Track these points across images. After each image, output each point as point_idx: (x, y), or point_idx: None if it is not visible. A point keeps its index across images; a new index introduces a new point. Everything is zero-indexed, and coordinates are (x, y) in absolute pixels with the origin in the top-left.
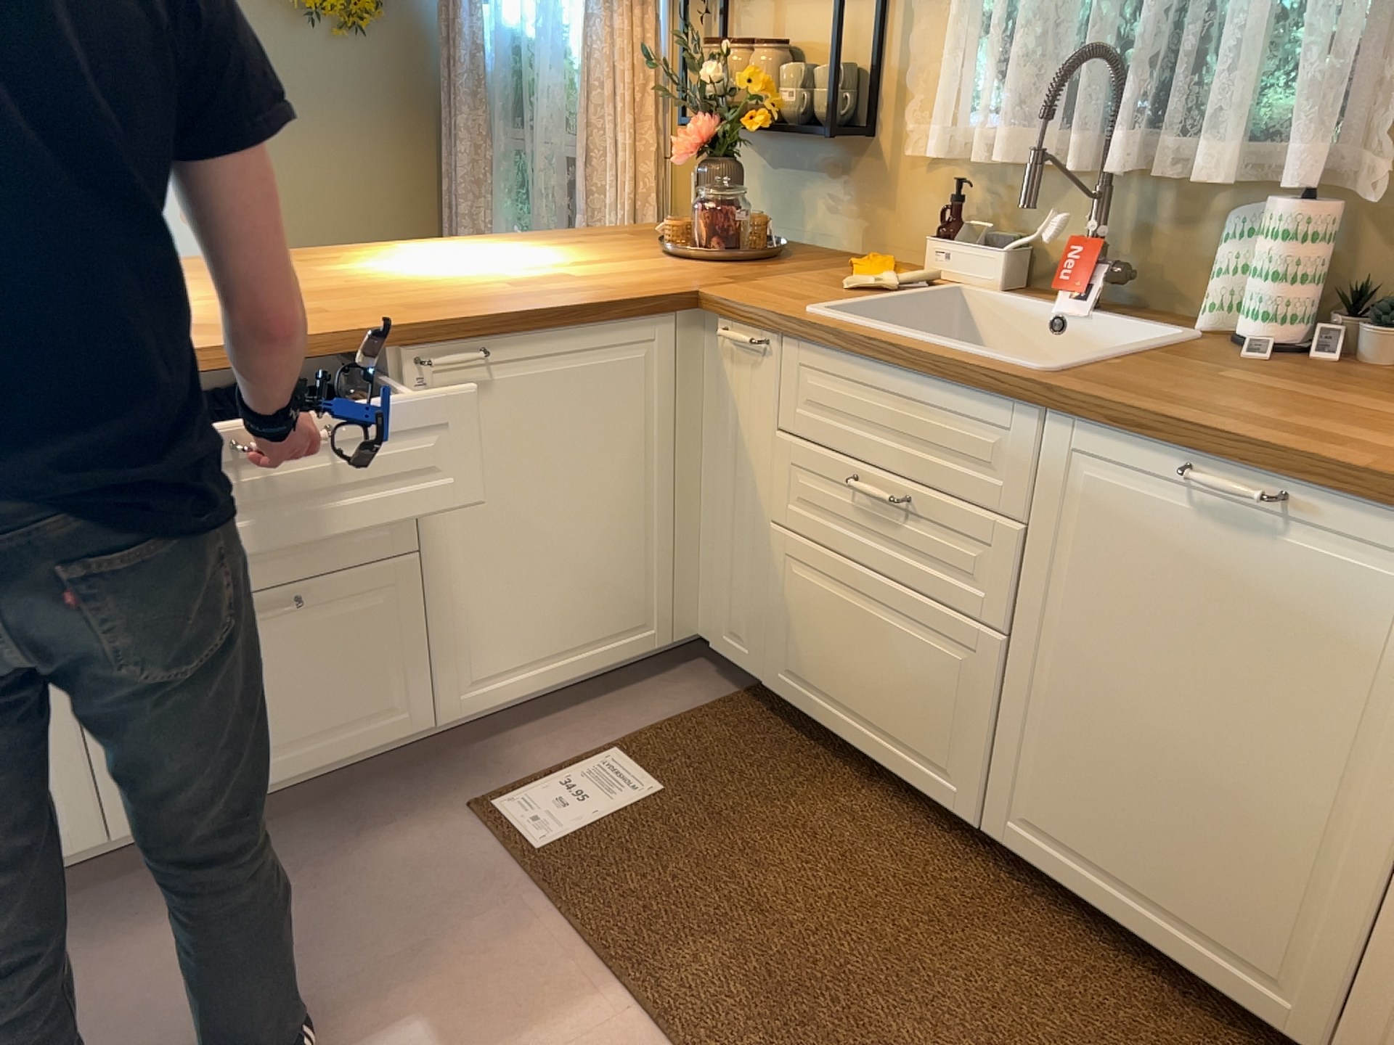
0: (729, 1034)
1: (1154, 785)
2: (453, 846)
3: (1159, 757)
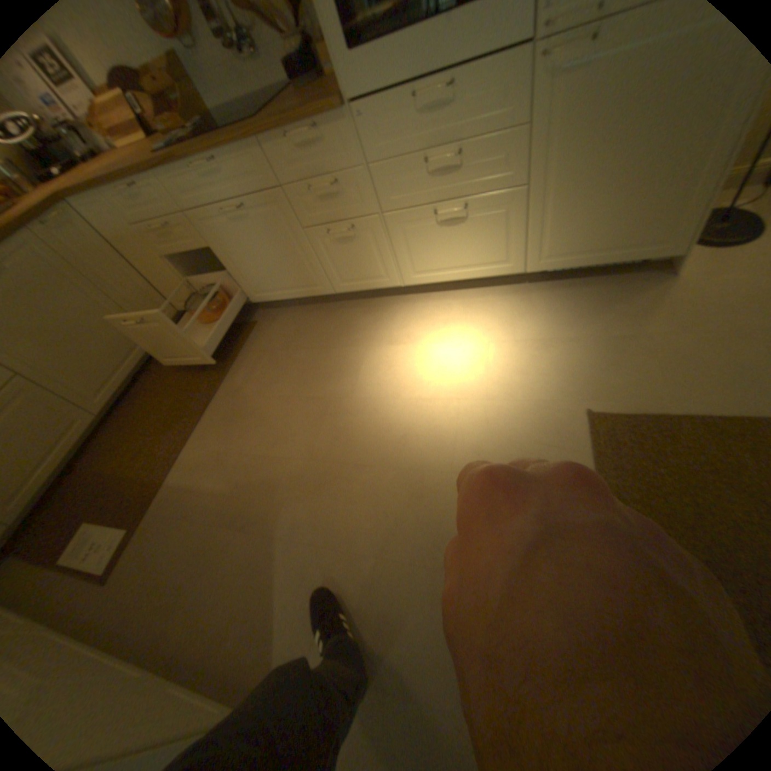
0: (185, 426)
1: (85, 346)
2: (131, 563)
3: (76, 340)
